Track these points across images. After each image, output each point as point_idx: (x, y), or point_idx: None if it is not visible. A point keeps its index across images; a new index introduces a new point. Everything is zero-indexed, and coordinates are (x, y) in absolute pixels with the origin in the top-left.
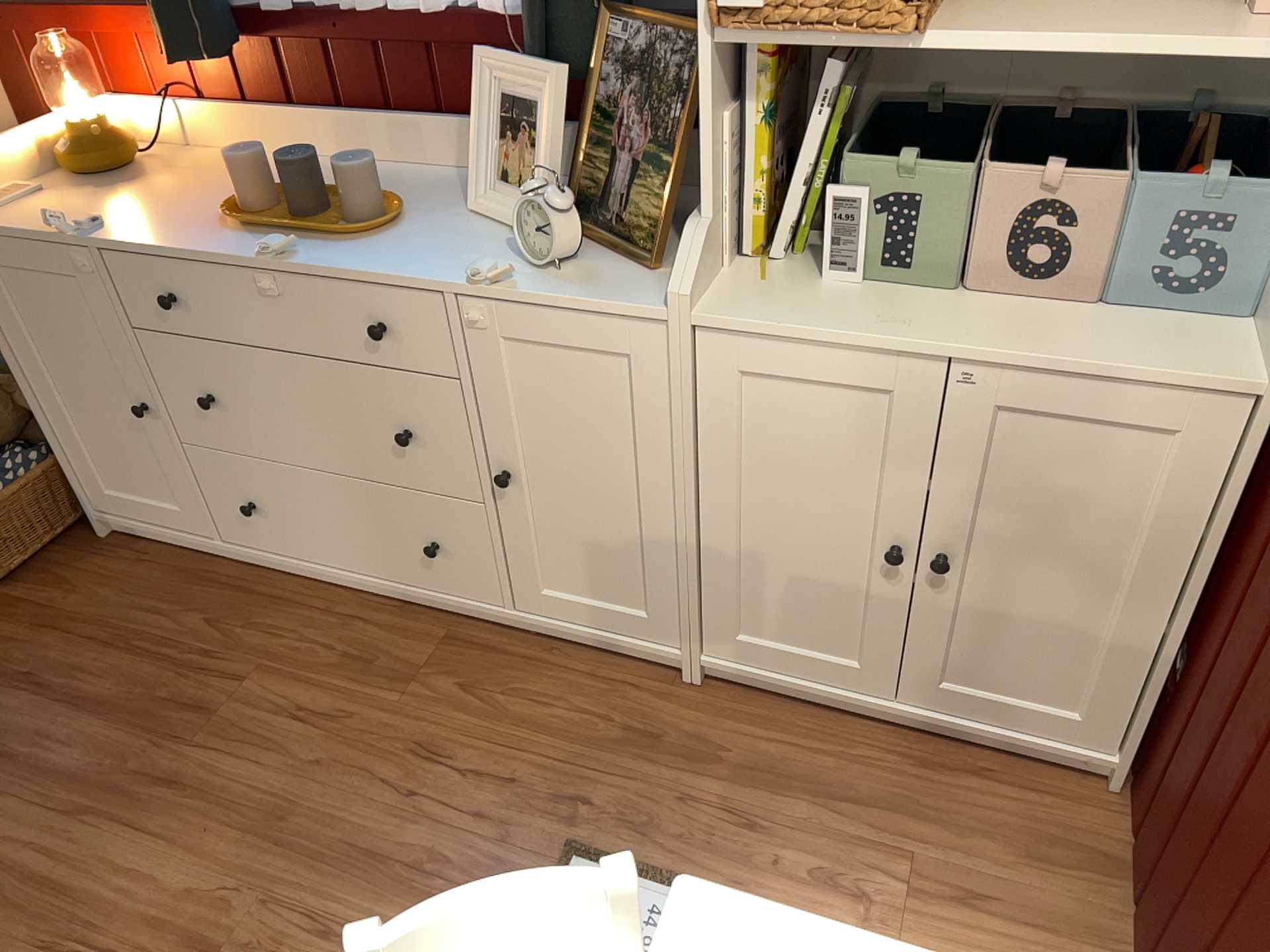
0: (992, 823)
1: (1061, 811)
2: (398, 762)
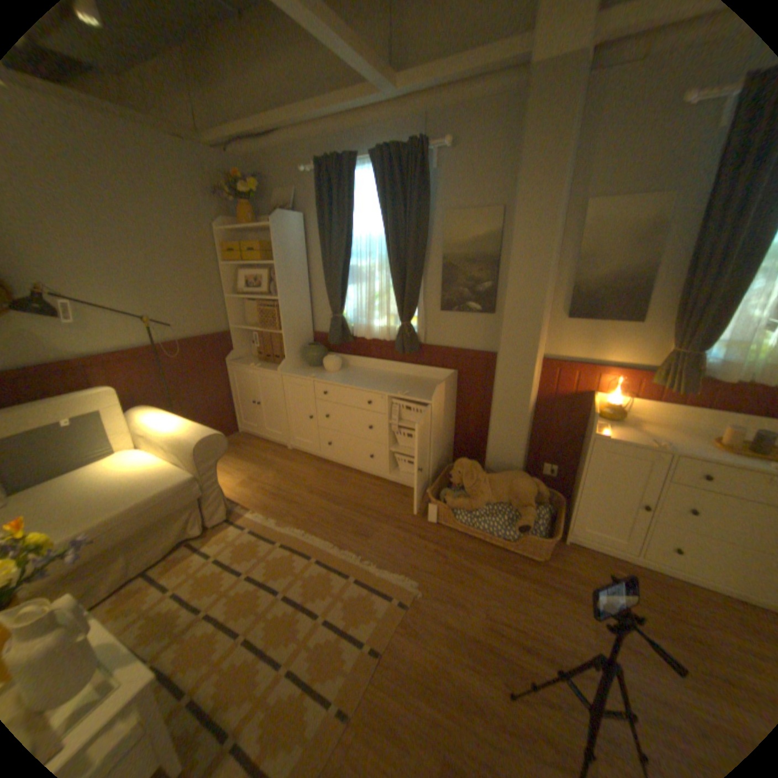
0: None
1: None
2: None
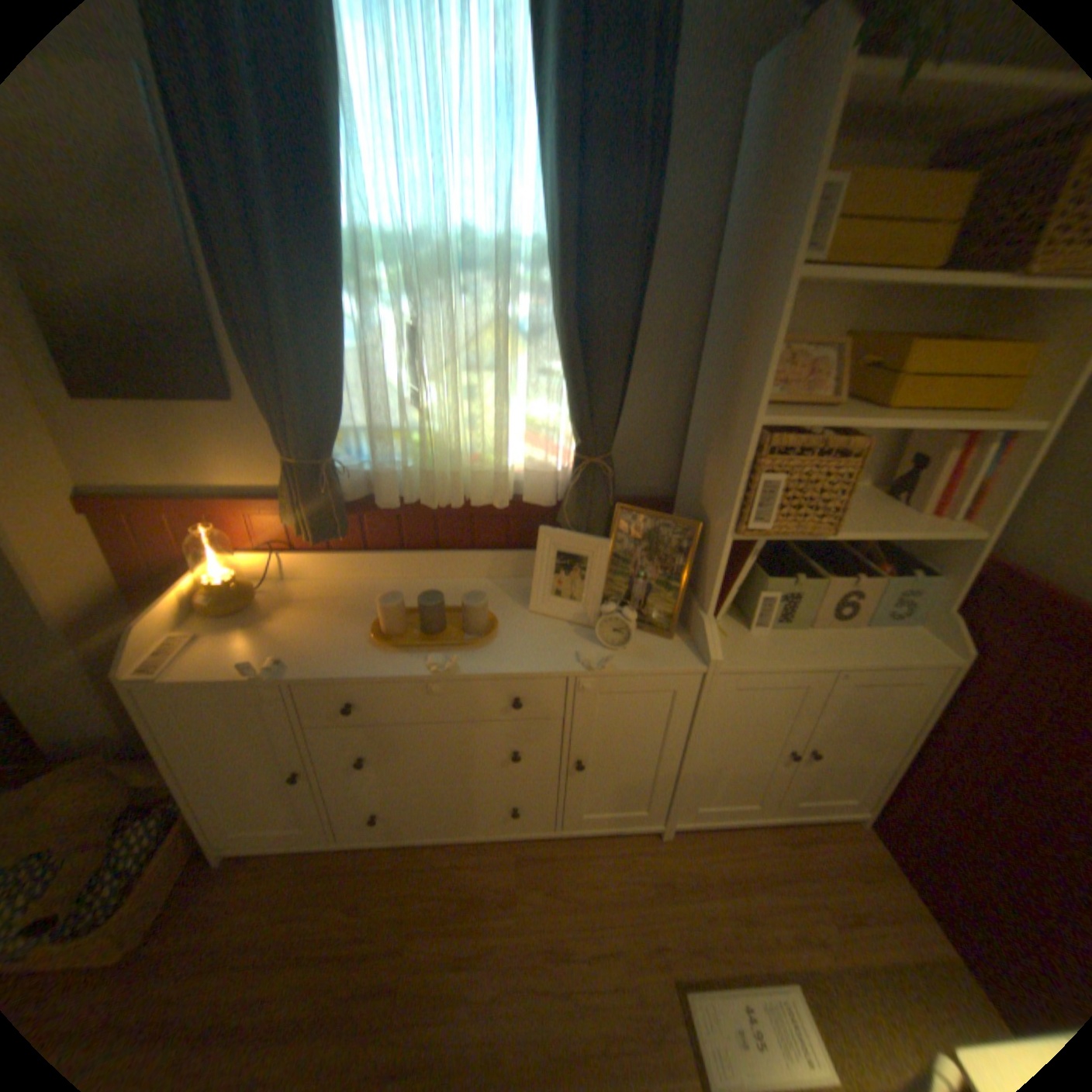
0: (839, 873)
1: (857, 853)
2: (543, 974)
